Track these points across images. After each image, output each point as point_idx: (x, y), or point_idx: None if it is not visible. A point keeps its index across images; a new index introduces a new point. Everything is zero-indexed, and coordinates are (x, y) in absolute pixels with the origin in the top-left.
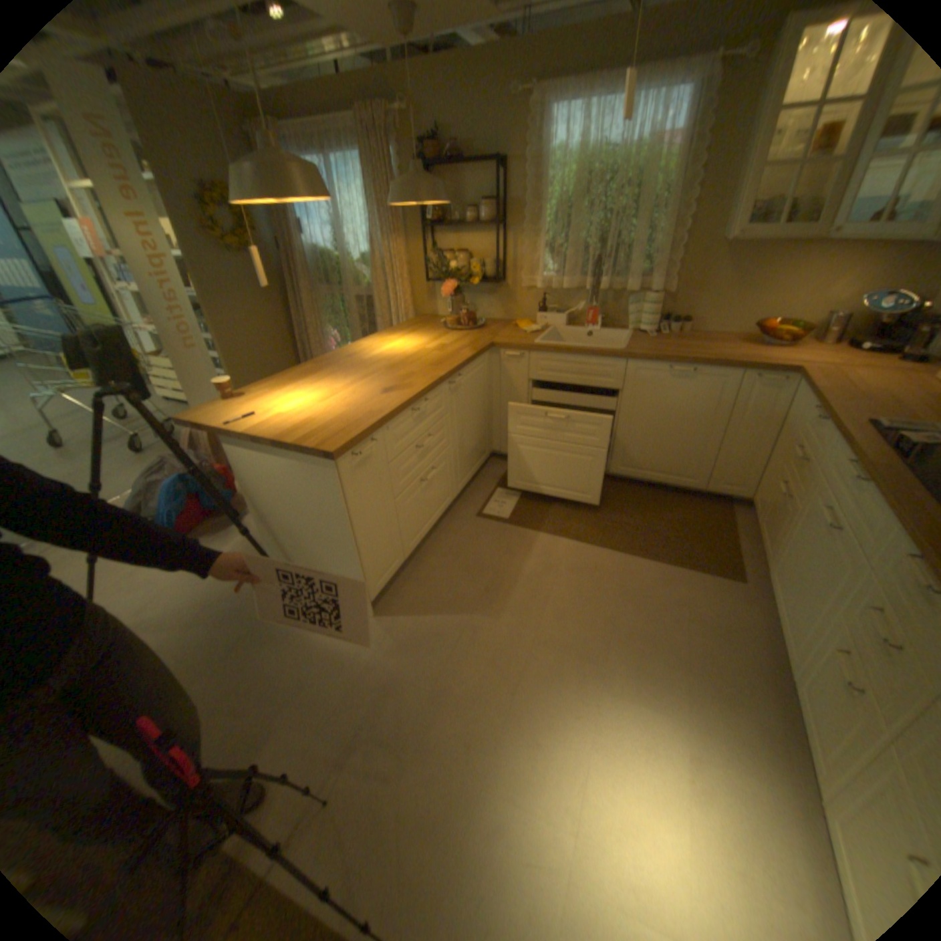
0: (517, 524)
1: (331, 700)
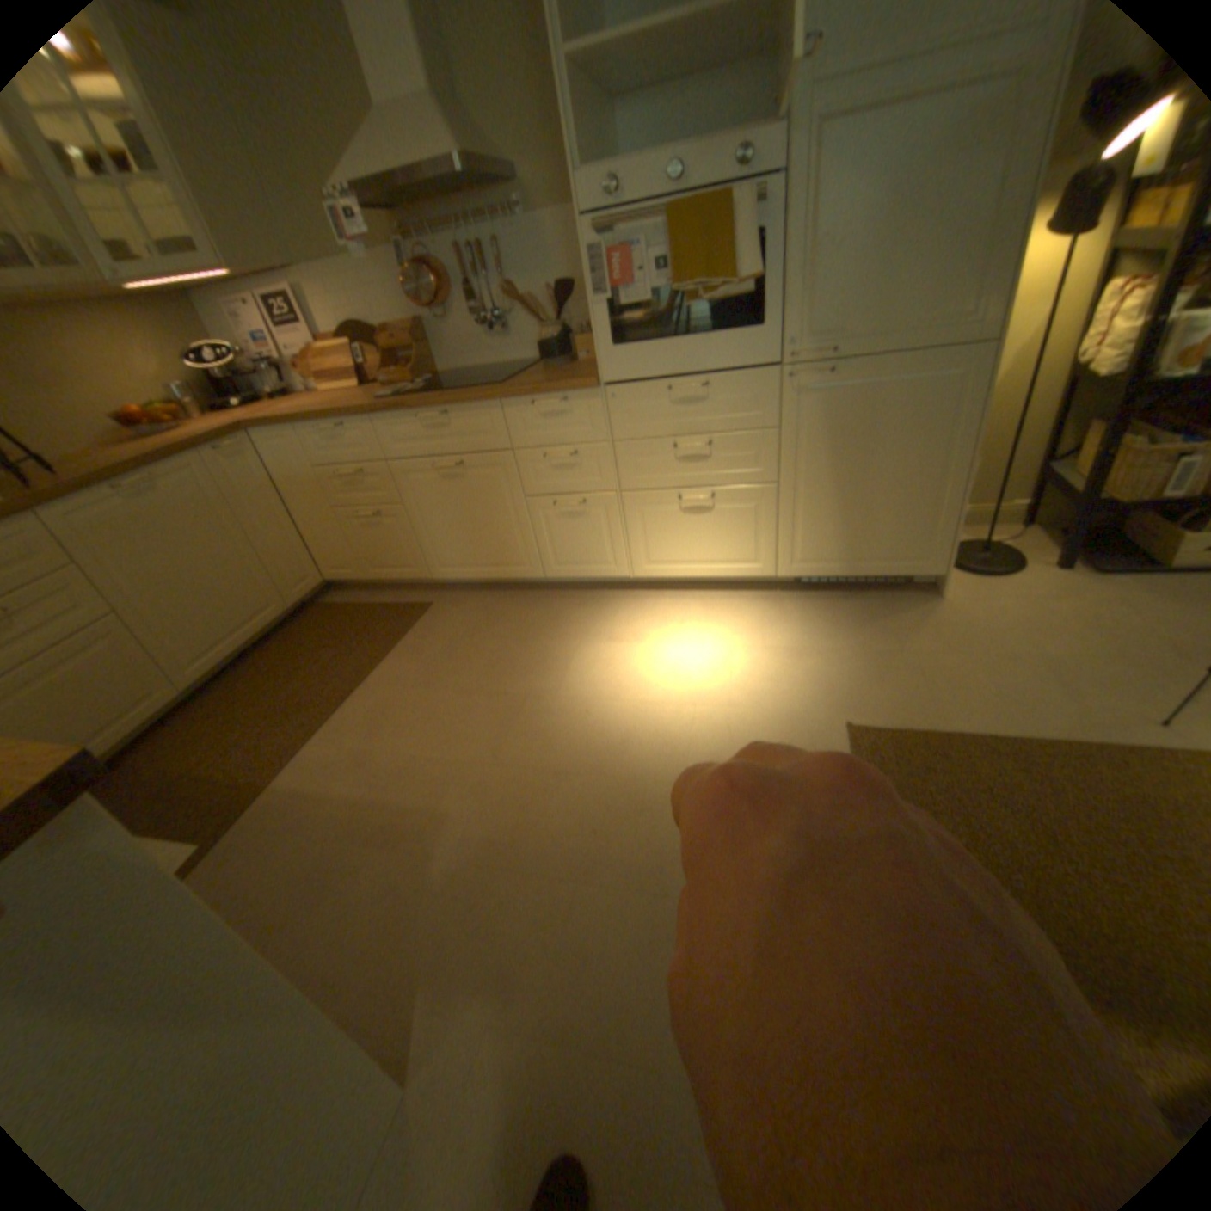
0: (225, 825)
1: (612, 1094)
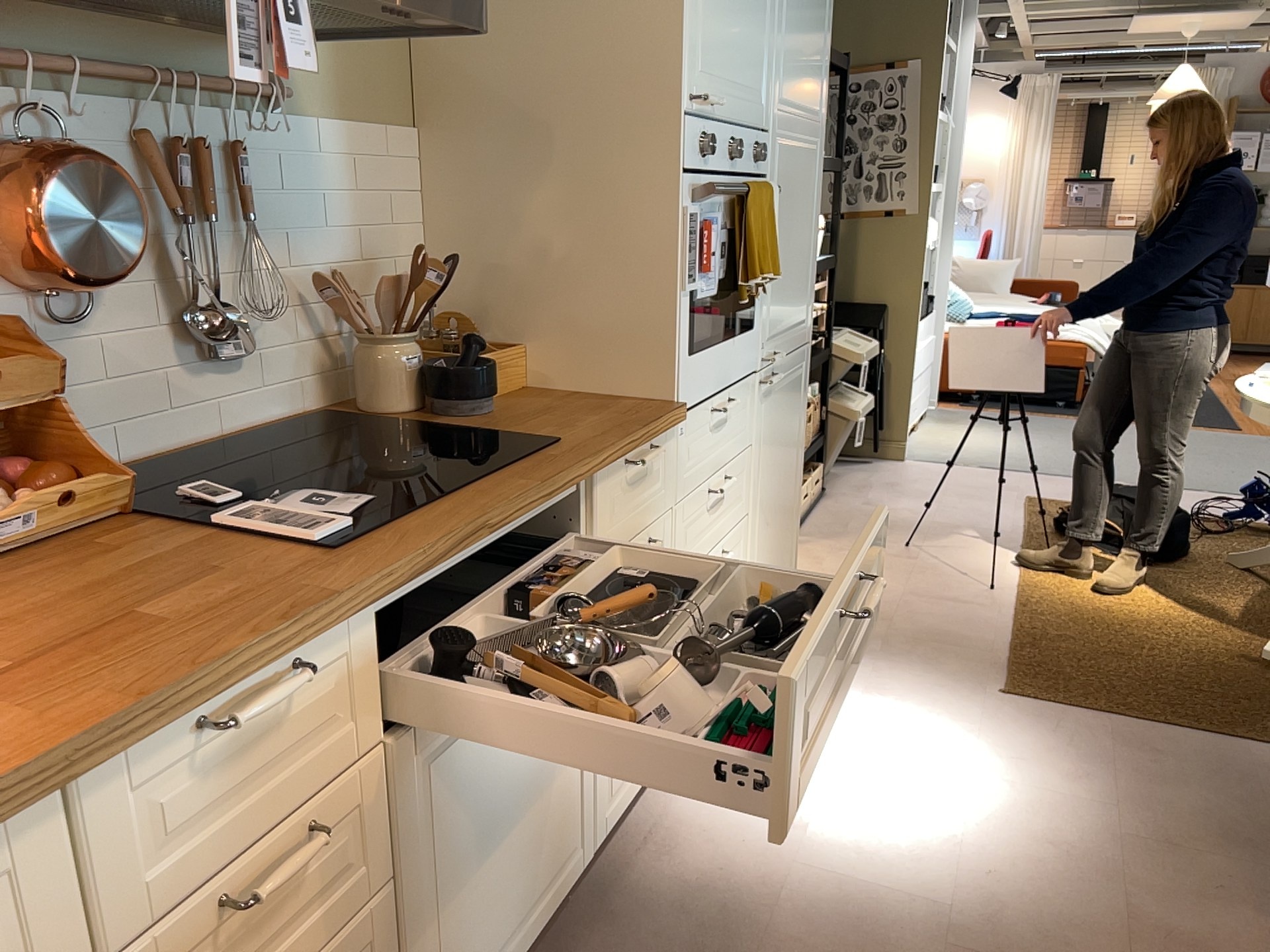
0: None
1: None
